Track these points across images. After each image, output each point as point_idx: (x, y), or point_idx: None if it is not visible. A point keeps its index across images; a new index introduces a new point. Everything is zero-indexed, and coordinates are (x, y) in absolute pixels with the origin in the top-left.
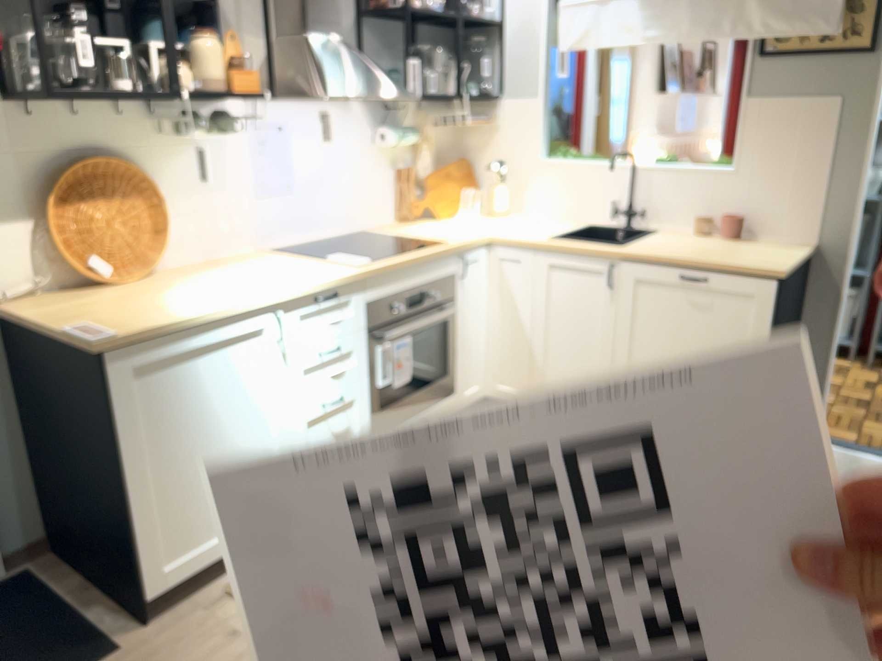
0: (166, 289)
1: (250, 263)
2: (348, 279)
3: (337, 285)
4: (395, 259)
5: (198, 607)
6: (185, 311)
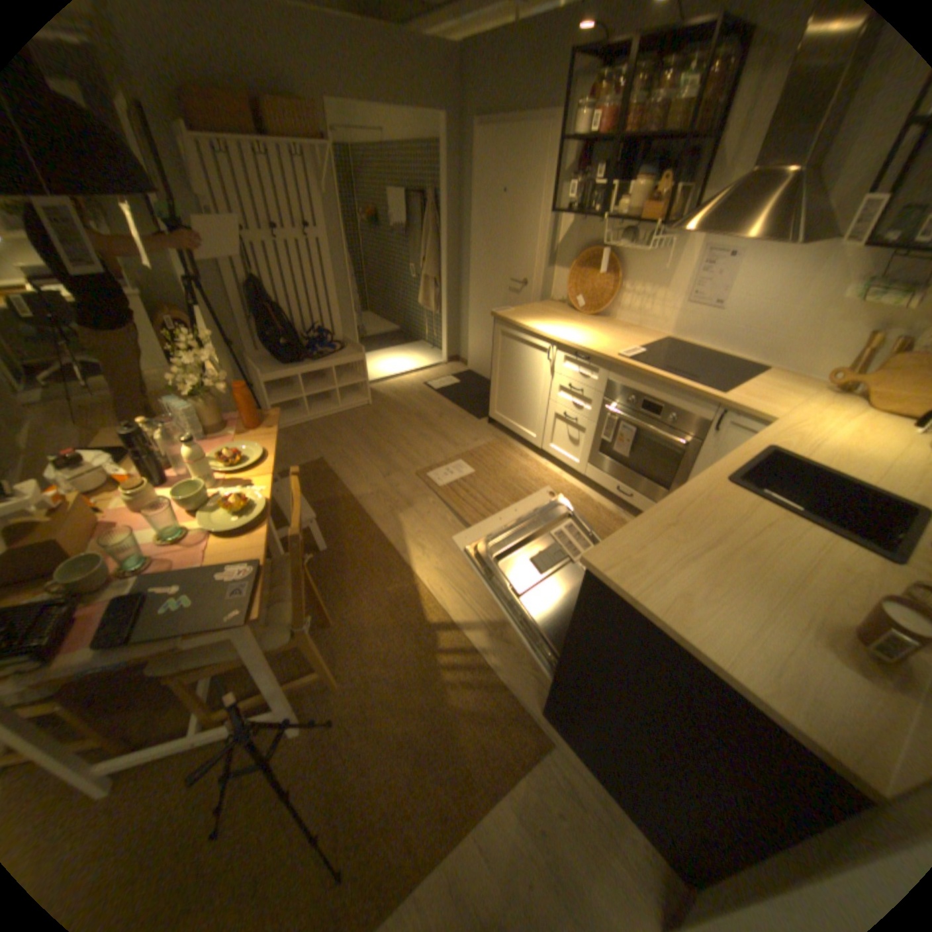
0: (569, 319)
1: (630, 333)
2: (595, 354)
3: (589, 354)
4: (644, 367)
5: (494, 433)
6: (528, 322)
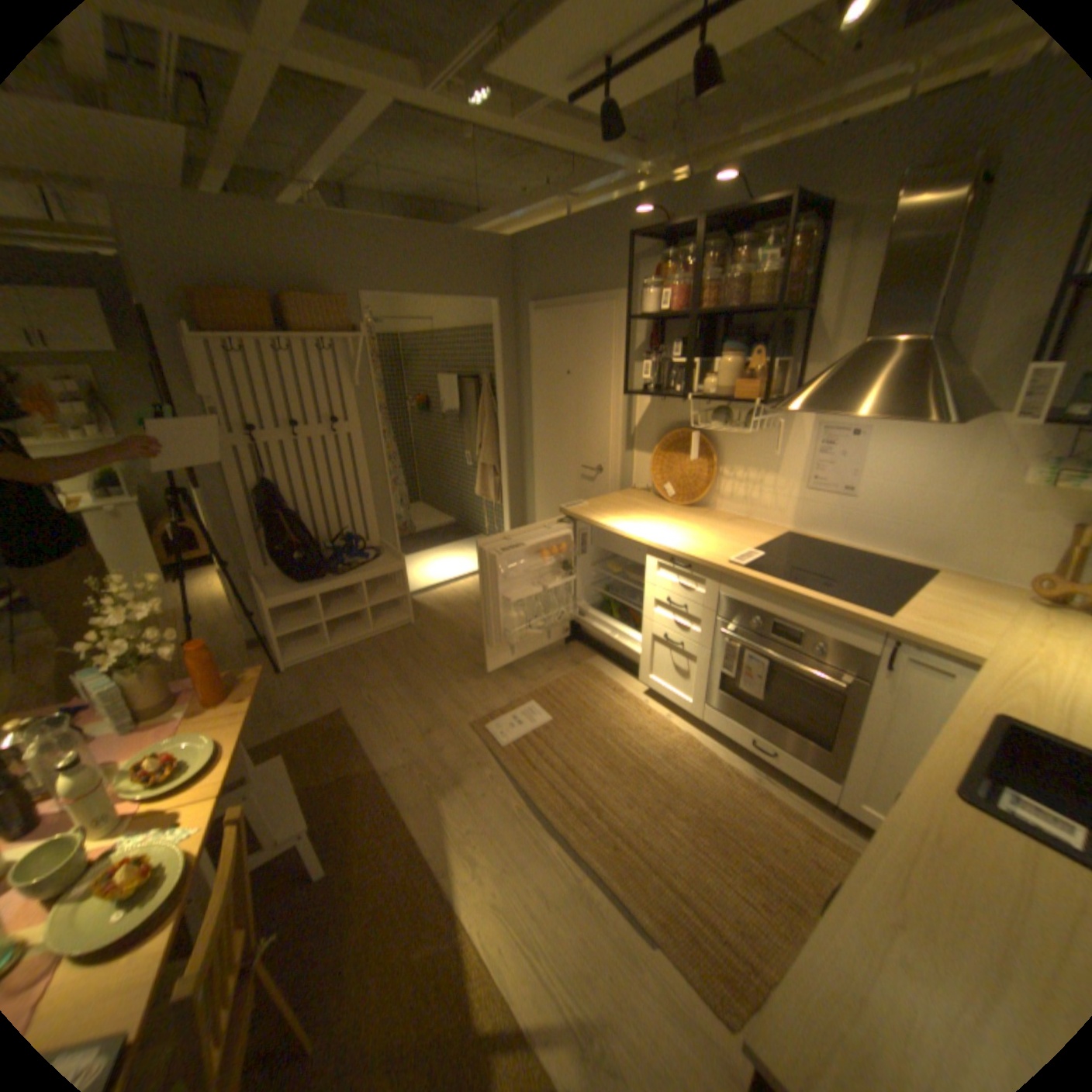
0: (658, 513)
1: (739, 528)
2: (699, 562)
3: (691, 561)
4: (768, 579)
5: (574, 657)
6: (607, 519)
